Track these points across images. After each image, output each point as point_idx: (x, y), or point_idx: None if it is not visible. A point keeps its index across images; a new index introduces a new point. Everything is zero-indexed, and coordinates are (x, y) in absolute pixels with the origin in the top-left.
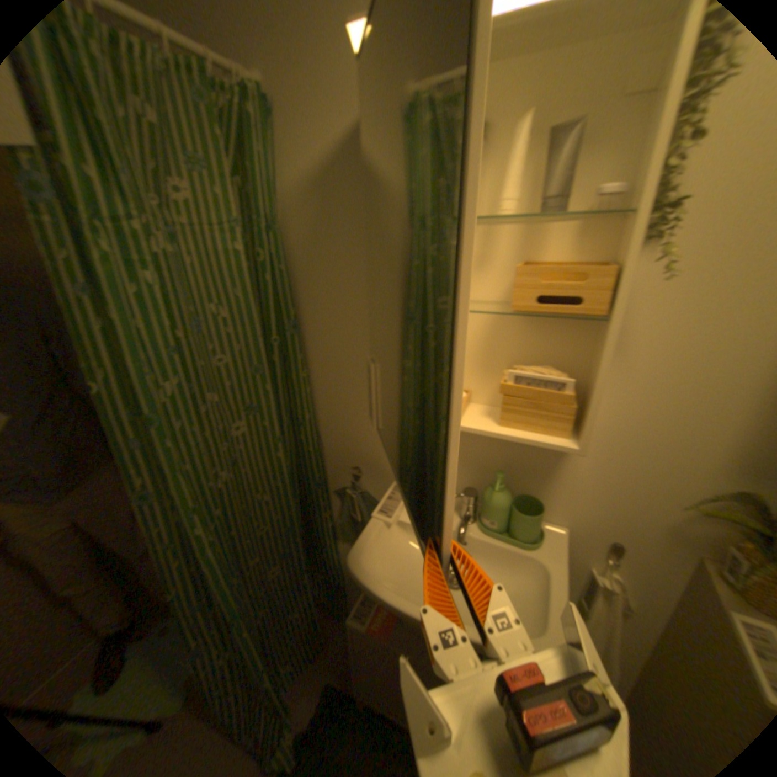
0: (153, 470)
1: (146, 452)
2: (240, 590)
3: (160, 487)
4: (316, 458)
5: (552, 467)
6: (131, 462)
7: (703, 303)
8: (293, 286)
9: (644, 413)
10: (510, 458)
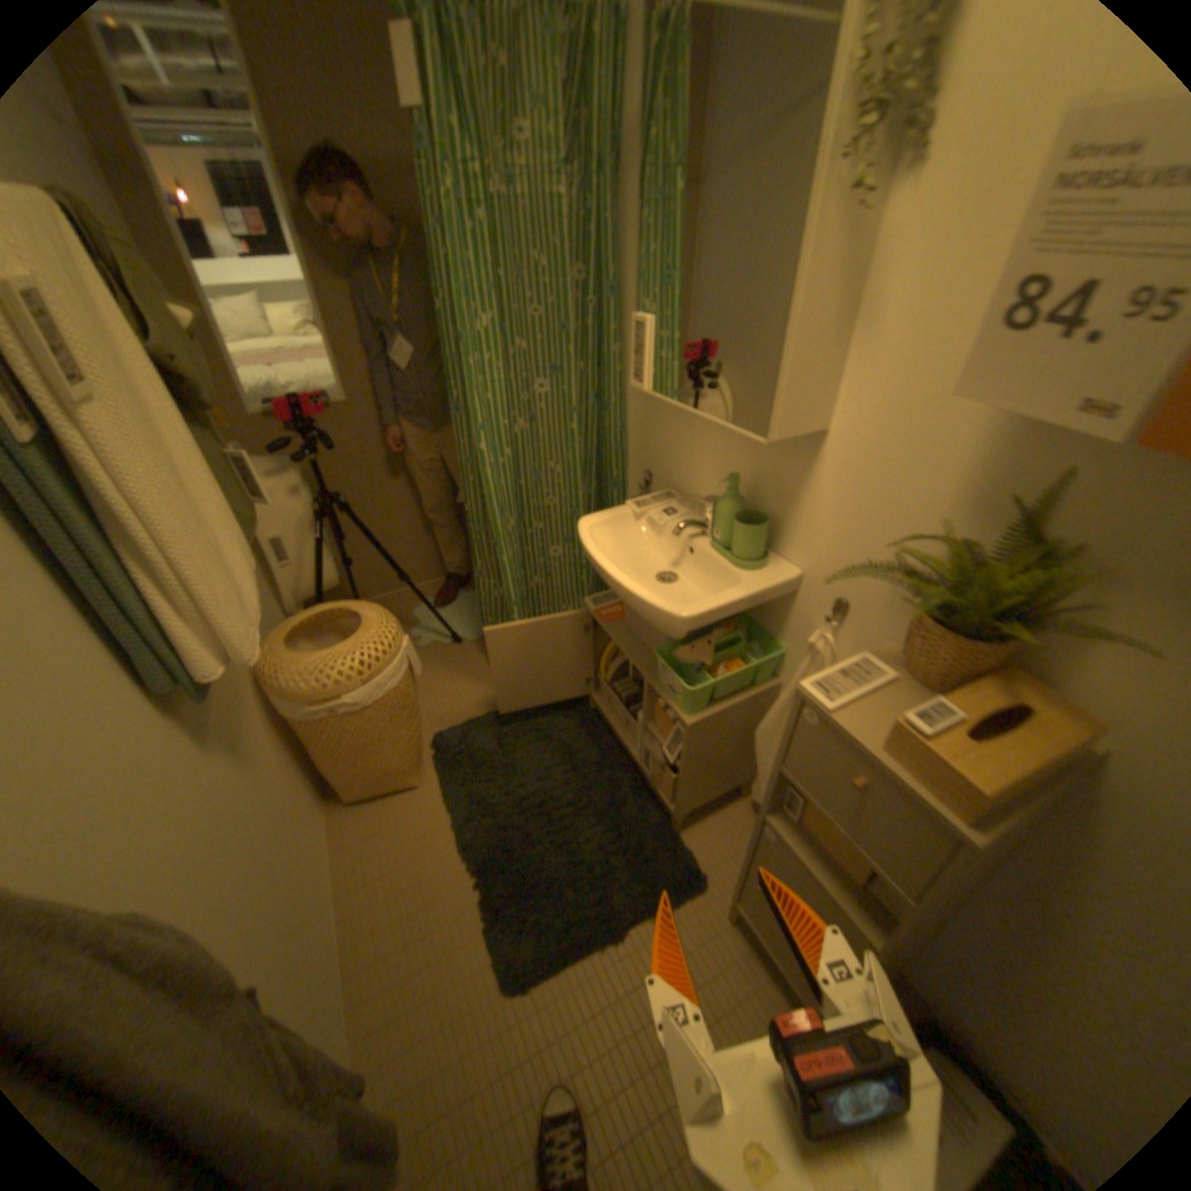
0: (465, 392)
1: (462, 375)
2: (519, 542)
3: (468, 409)
4: (621, 459)
5: (798, 487)
6: (450, 377)
7: (960, 256)
8: (623, 244)
9: (887, 418)
10: (765, 472)
